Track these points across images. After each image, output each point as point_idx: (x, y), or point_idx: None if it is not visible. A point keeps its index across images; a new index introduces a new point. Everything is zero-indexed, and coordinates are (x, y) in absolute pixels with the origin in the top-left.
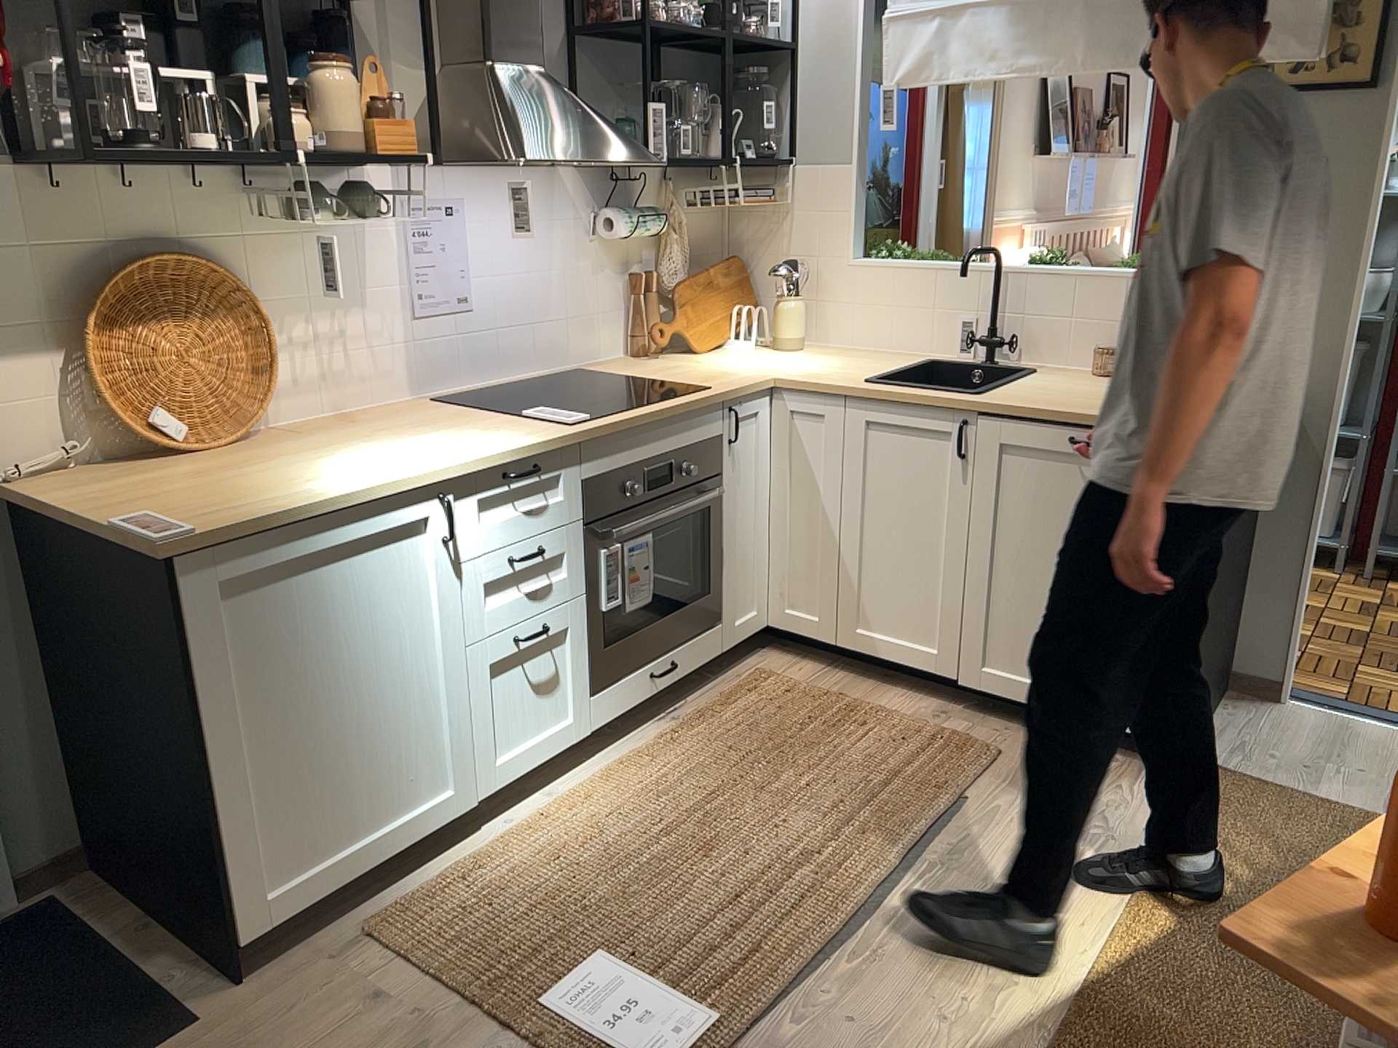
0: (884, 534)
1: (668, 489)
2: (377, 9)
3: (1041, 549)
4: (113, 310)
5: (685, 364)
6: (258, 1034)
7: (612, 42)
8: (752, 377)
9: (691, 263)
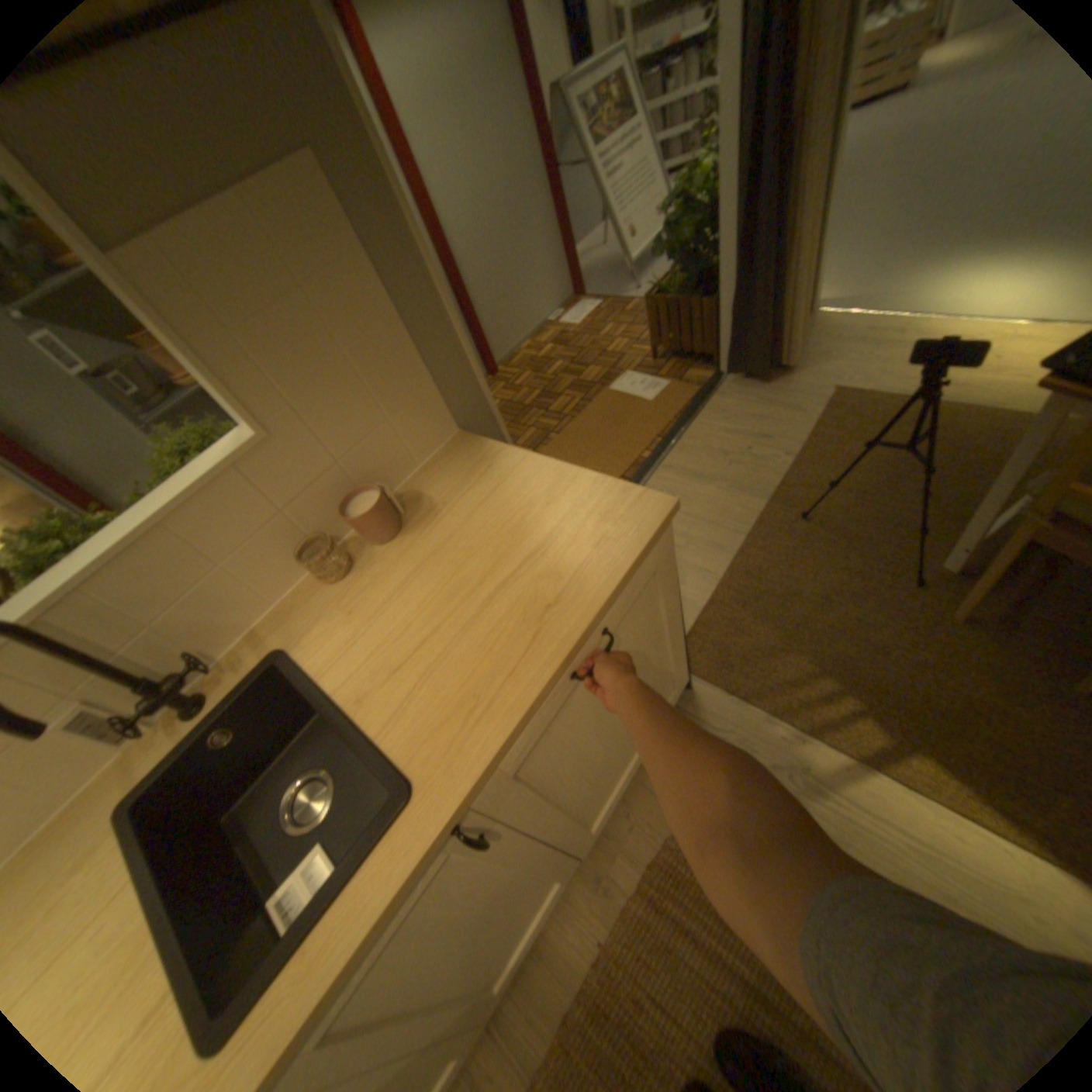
0: (448, 975)
1: None
2: None
3: (583, 754)
4: None
5: None
6: None
7: None
8: None
9: None
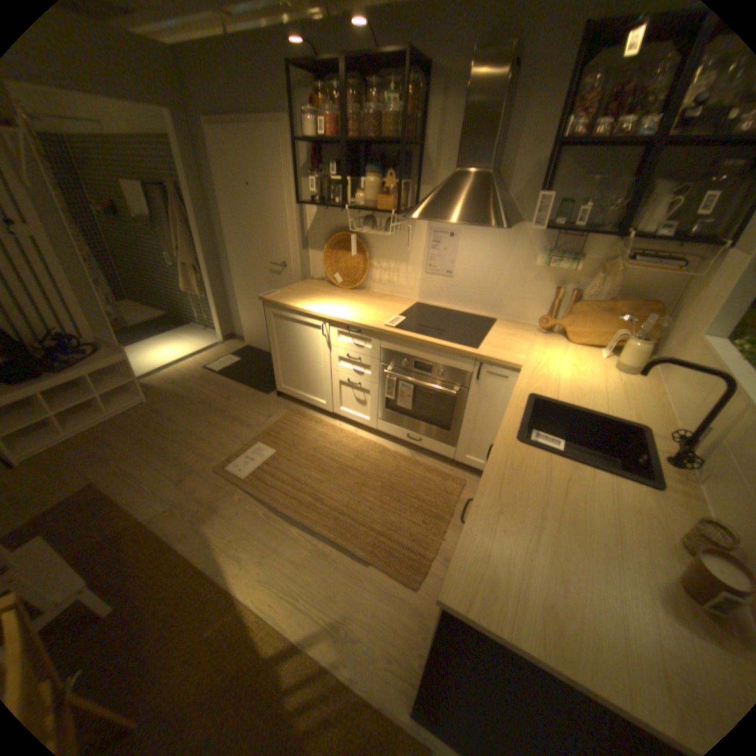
0: None
1: (429, 375)
2: (436, 146)
3: None
4: (334, 244)
5: (534, 341)
6: (262, 403)
7: (598, 147)
8: (514, 359)
9: (629, 296)
